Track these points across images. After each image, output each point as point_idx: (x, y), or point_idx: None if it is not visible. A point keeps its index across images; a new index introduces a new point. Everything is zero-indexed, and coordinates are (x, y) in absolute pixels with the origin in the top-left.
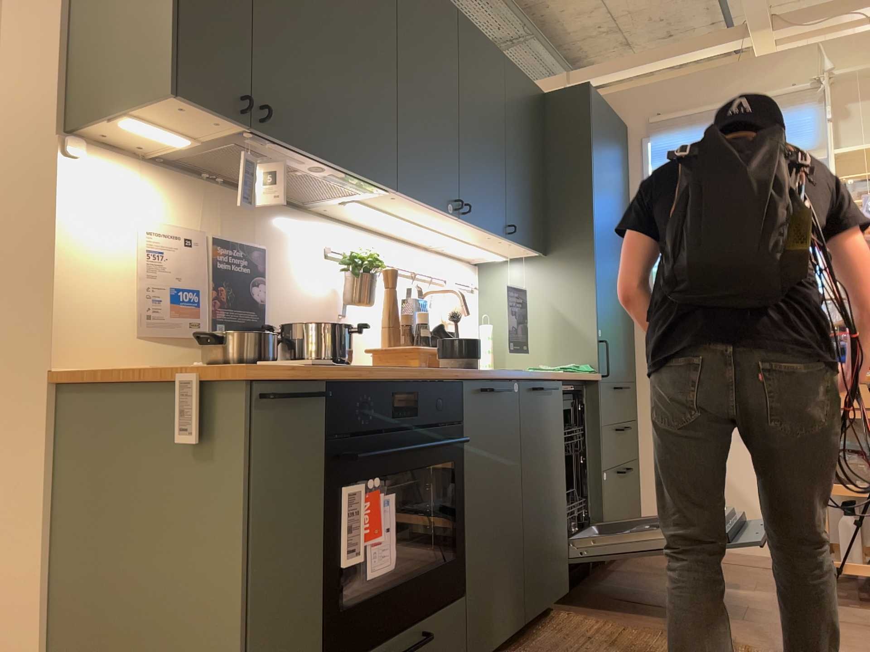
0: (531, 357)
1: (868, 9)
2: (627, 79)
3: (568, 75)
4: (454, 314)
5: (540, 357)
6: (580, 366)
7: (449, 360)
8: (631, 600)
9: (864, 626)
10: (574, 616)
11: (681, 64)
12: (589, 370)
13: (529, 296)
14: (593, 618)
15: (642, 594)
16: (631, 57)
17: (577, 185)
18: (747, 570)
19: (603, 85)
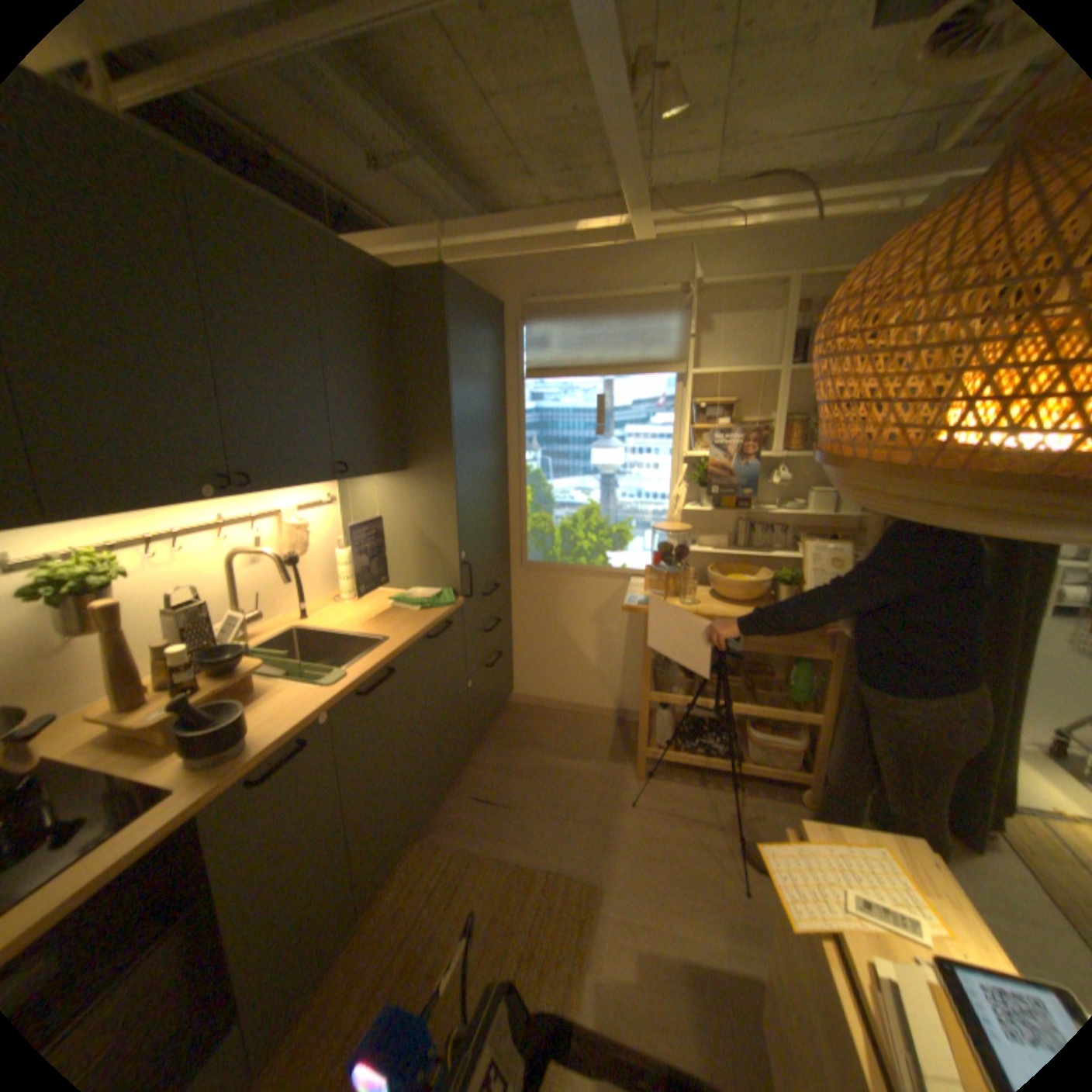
0: (395, 575)
1: (747, 202)
2: (505, 240)
3: (441, 225)
4: (290, 555)
5: (404, 576)
6: (440, 593)
7: (183, 764)
8: (485, 799)
9: (663, 813)
10: (424, 850)
11: (562, 232)
12: (447, 604)
13: (389, 512)
14: (442, 847)
15: (497, 785)
16: (509, 215)
17: (433, 395)
18: (588, 725)
19: (481, 244)
